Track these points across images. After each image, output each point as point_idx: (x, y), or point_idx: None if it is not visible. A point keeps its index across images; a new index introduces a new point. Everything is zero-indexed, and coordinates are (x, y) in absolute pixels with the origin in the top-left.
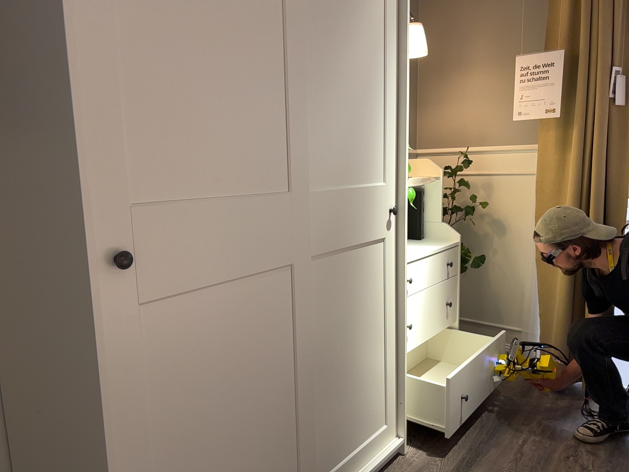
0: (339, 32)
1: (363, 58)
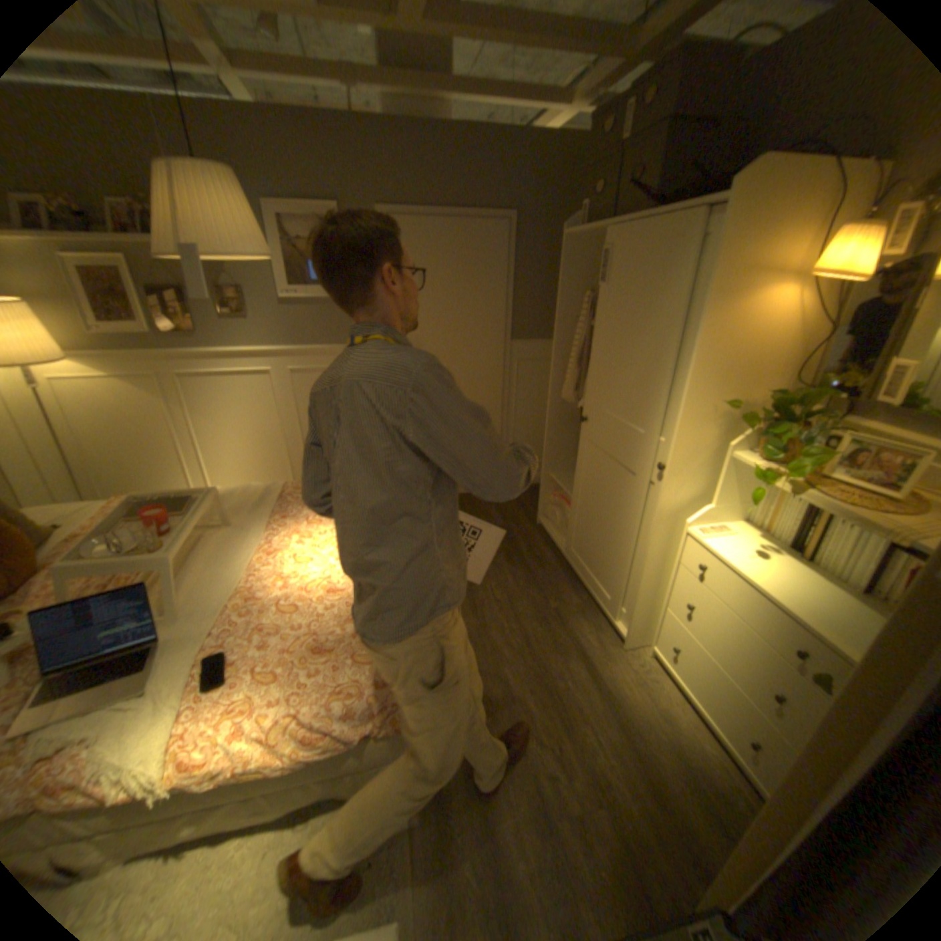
0: (649, 313)
1: (666, 330)
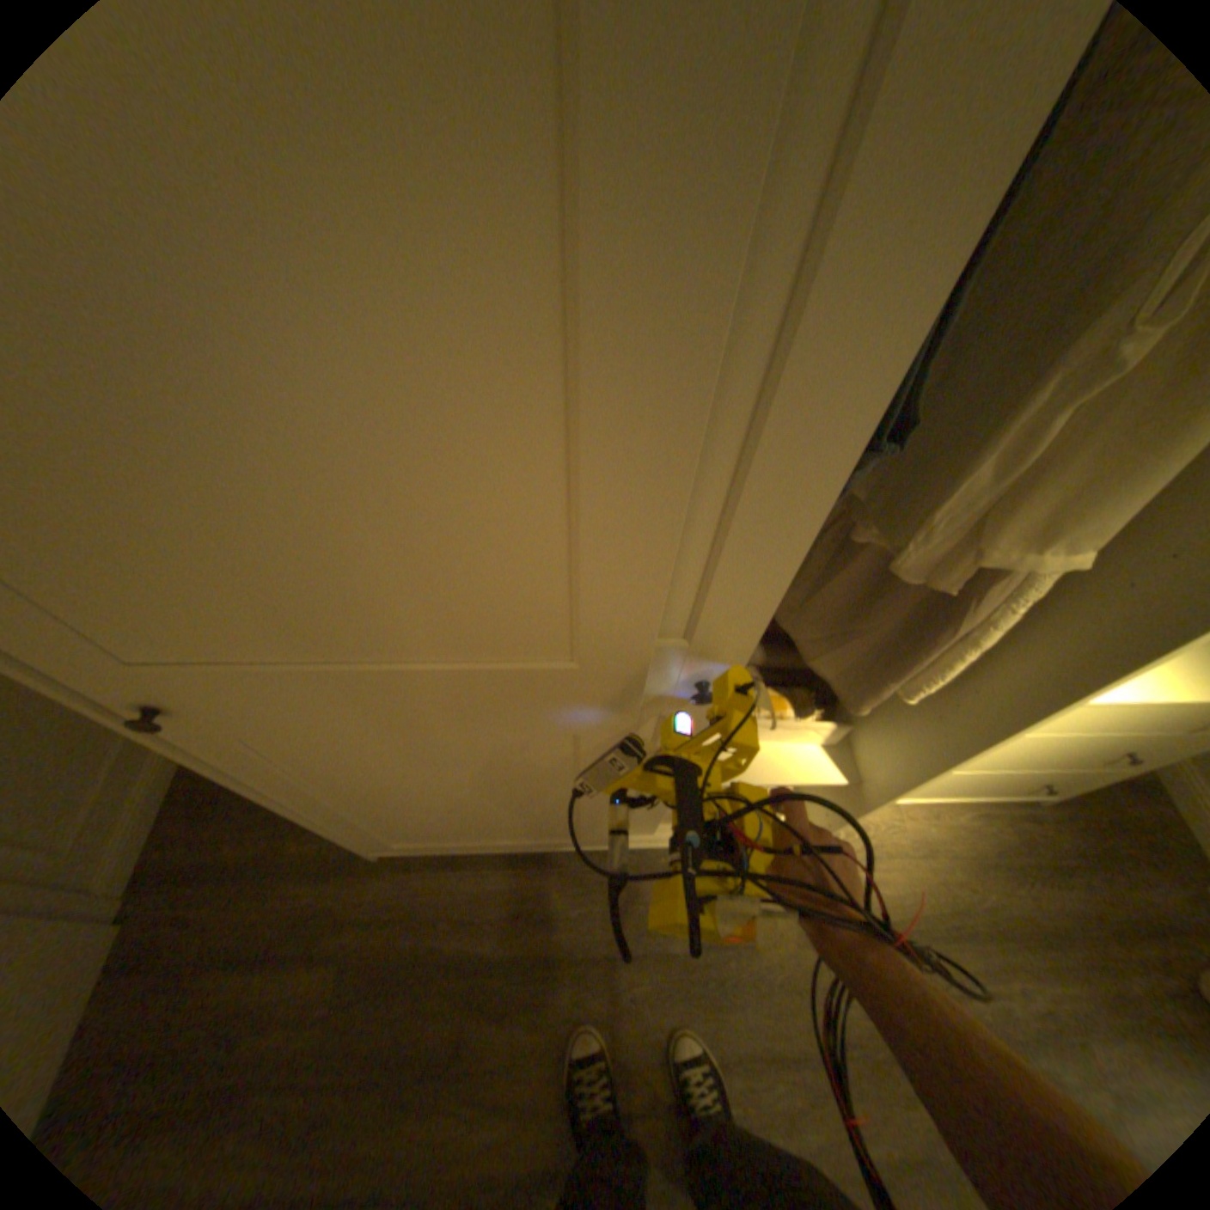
0: None
1: None
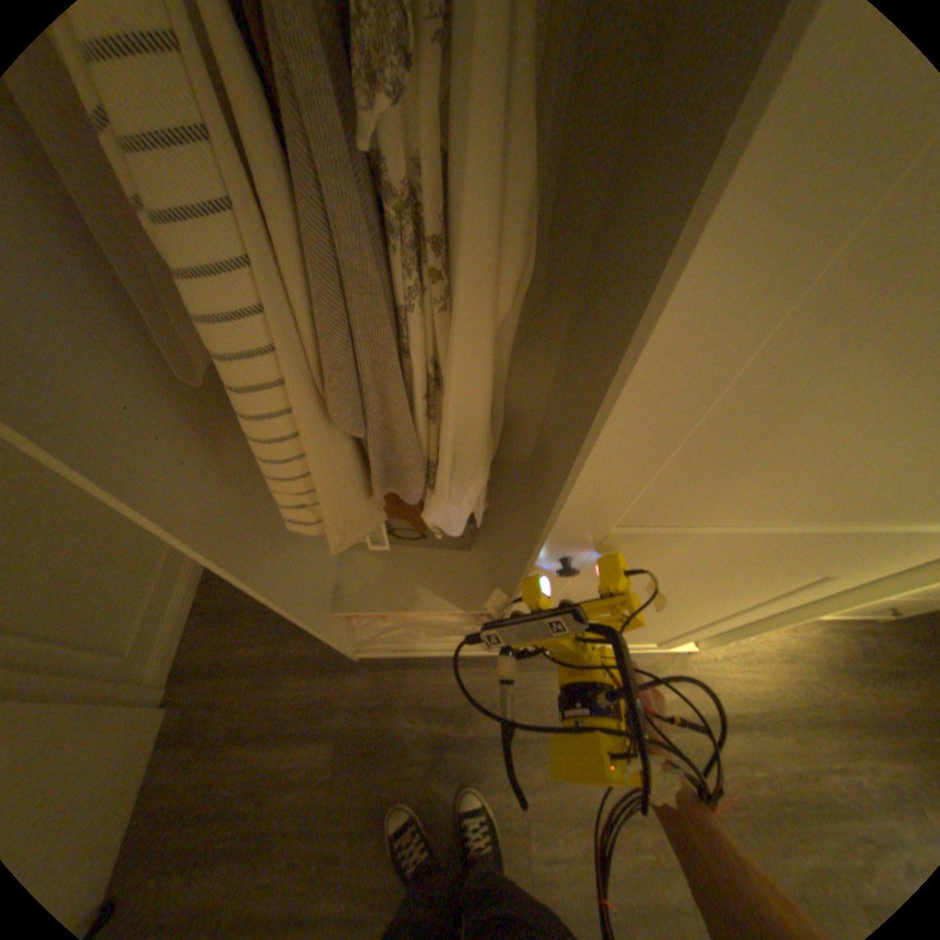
0: None
1: None
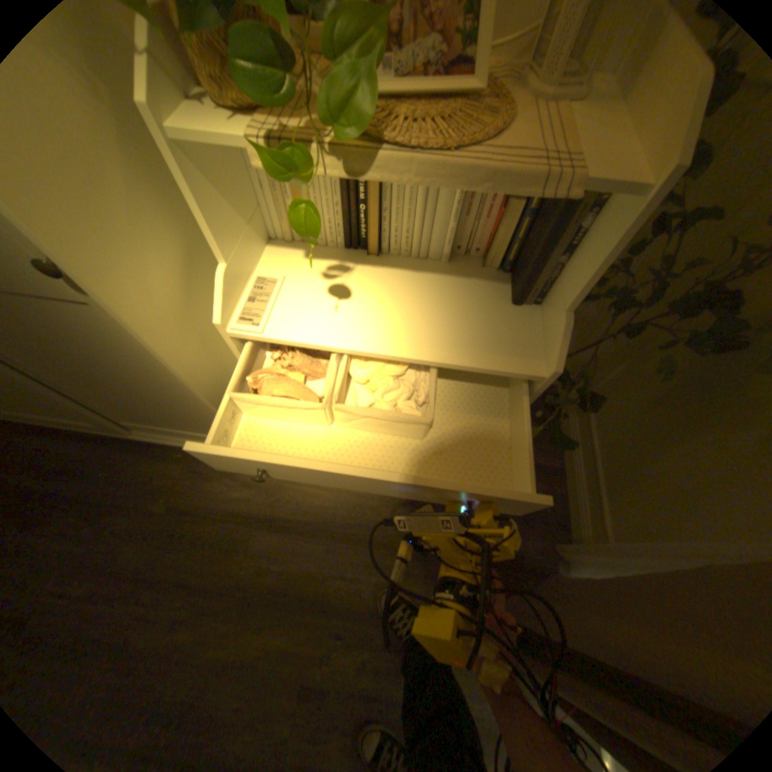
0: None
1: None
